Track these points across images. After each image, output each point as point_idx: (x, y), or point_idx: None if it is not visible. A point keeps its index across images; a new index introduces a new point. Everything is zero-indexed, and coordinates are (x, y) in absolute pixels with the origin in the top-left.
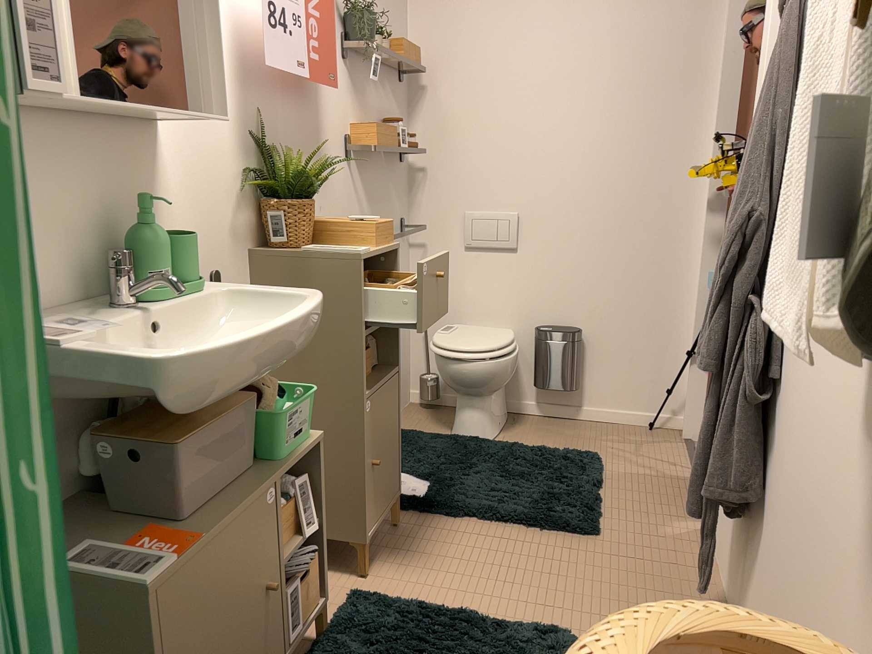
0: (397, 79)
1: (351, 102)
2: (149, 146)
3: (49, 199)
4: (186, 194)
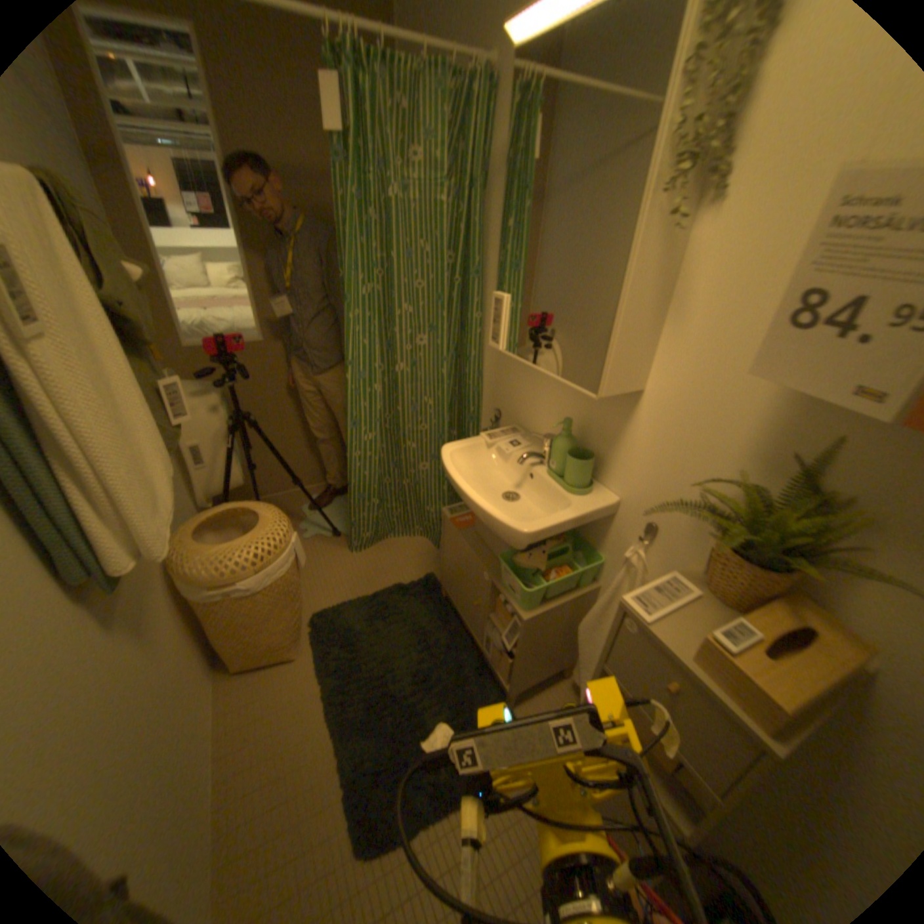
0: None
1: None
2: (627, 401)
3: (558, 400)
4: (649, 450)
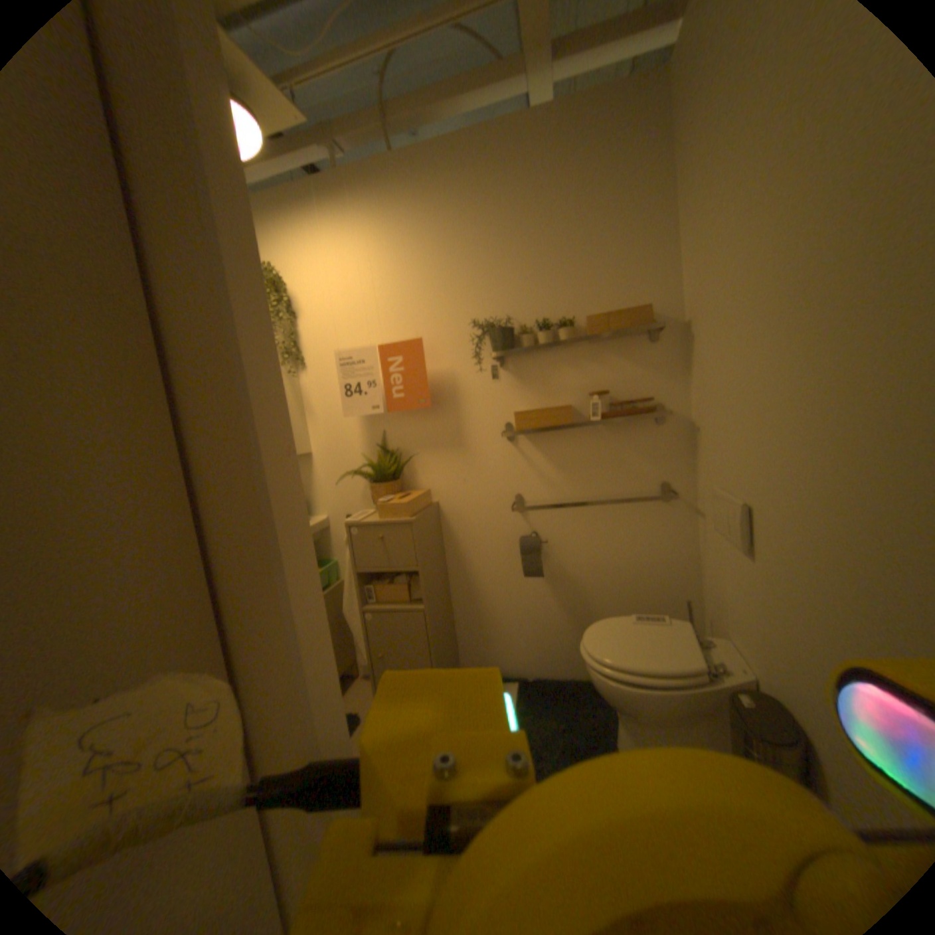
0: (644, 335)
1: (517, 391)
2: (306, 461)
3: None
4: (328, 479)
